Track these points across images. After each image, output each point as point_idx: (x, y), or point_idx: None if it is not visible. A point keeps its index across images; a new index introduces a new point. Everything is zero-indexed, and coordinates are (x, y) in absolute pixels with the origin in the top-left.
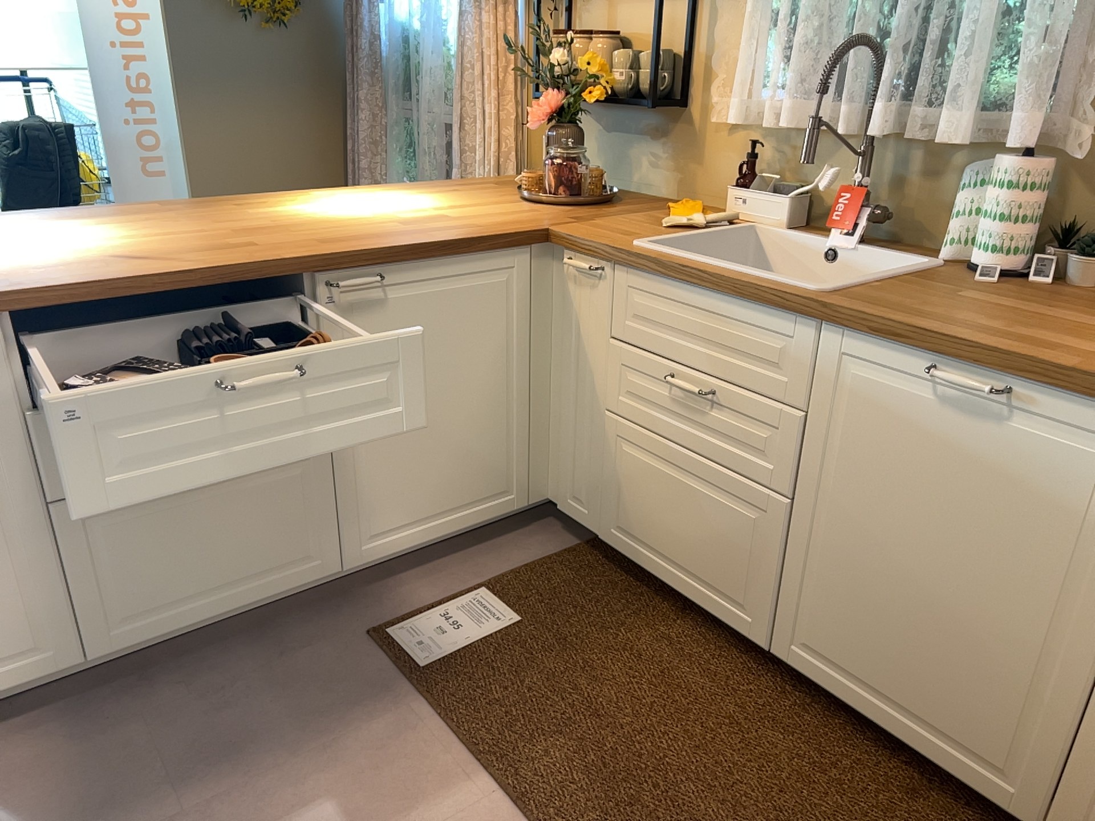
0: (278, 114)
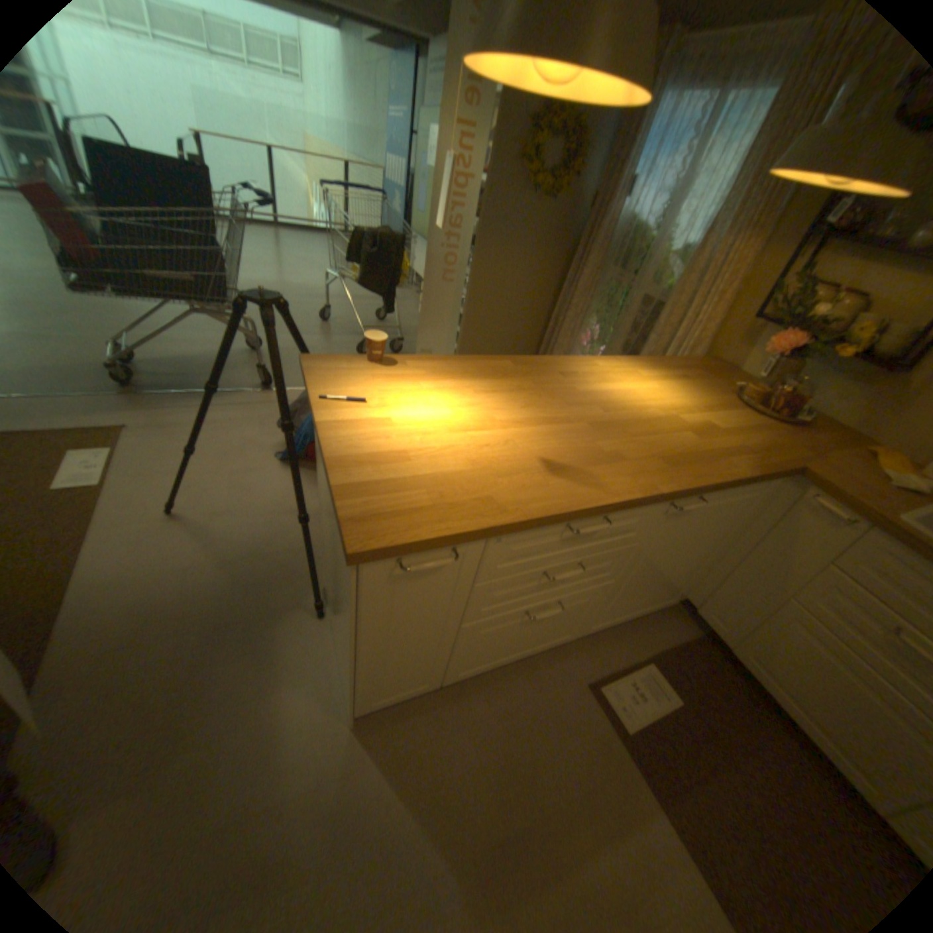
0: (529, 256)
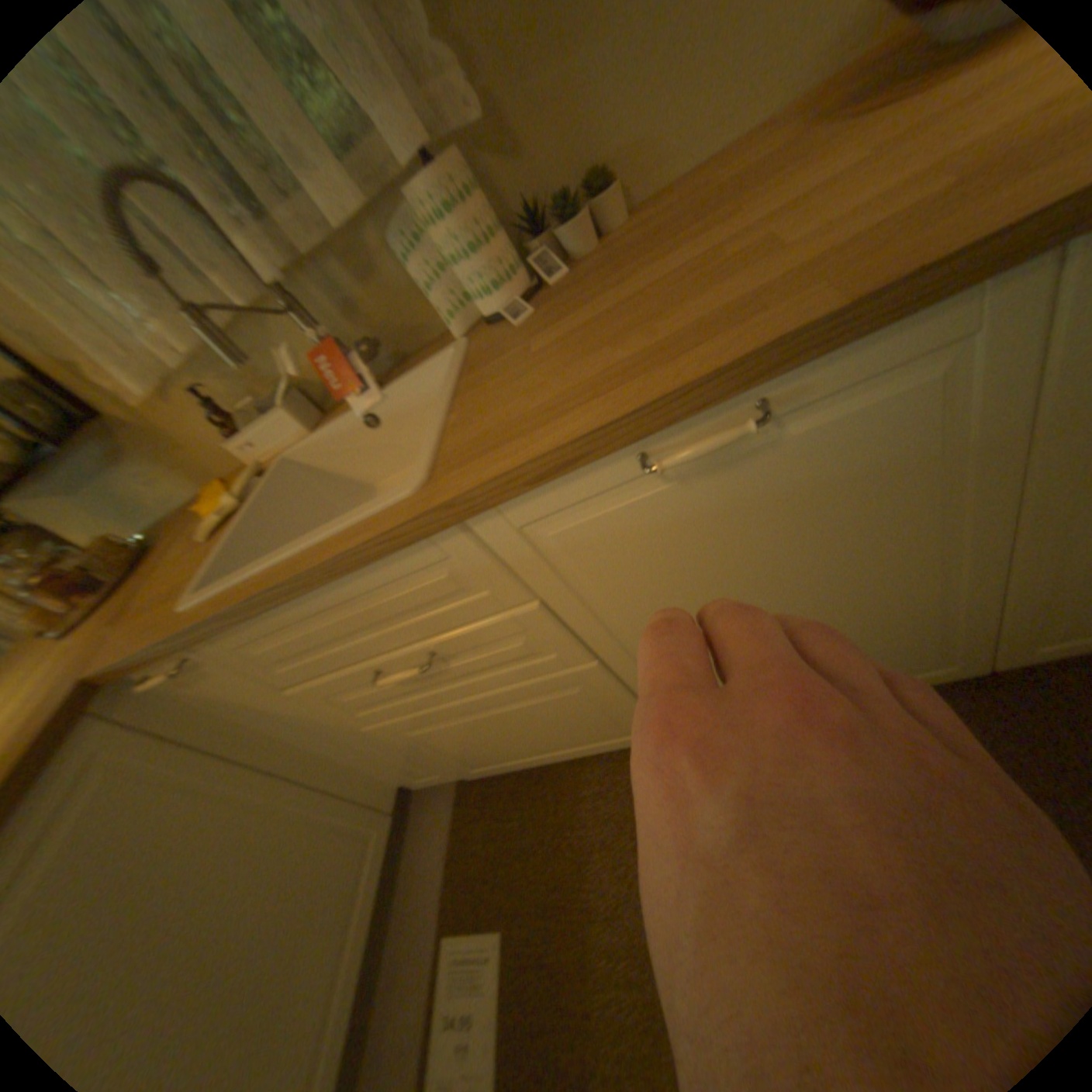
0: None
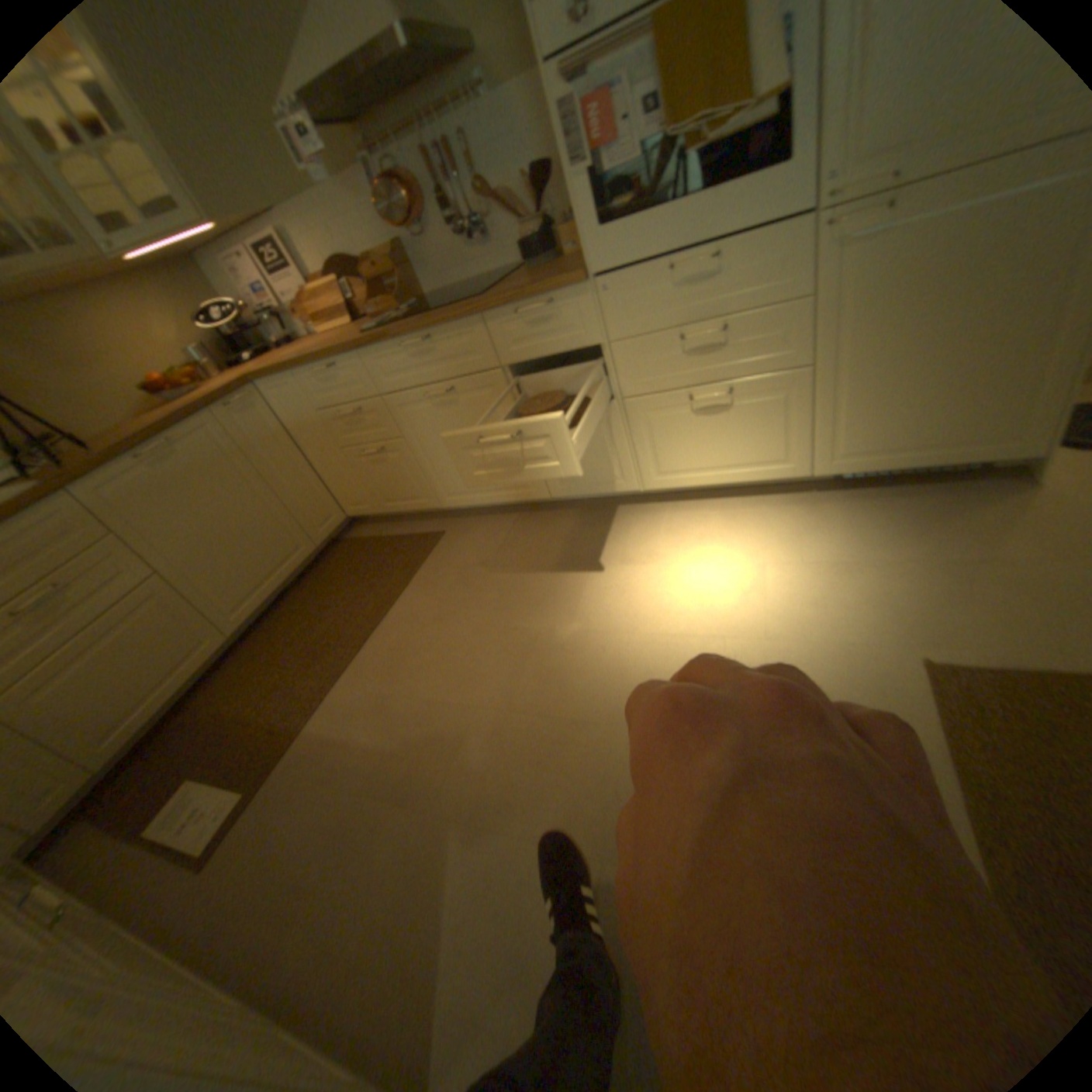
0: None
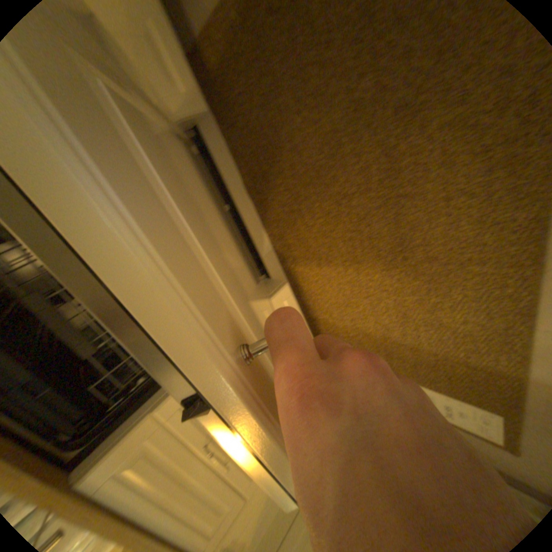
0: None
